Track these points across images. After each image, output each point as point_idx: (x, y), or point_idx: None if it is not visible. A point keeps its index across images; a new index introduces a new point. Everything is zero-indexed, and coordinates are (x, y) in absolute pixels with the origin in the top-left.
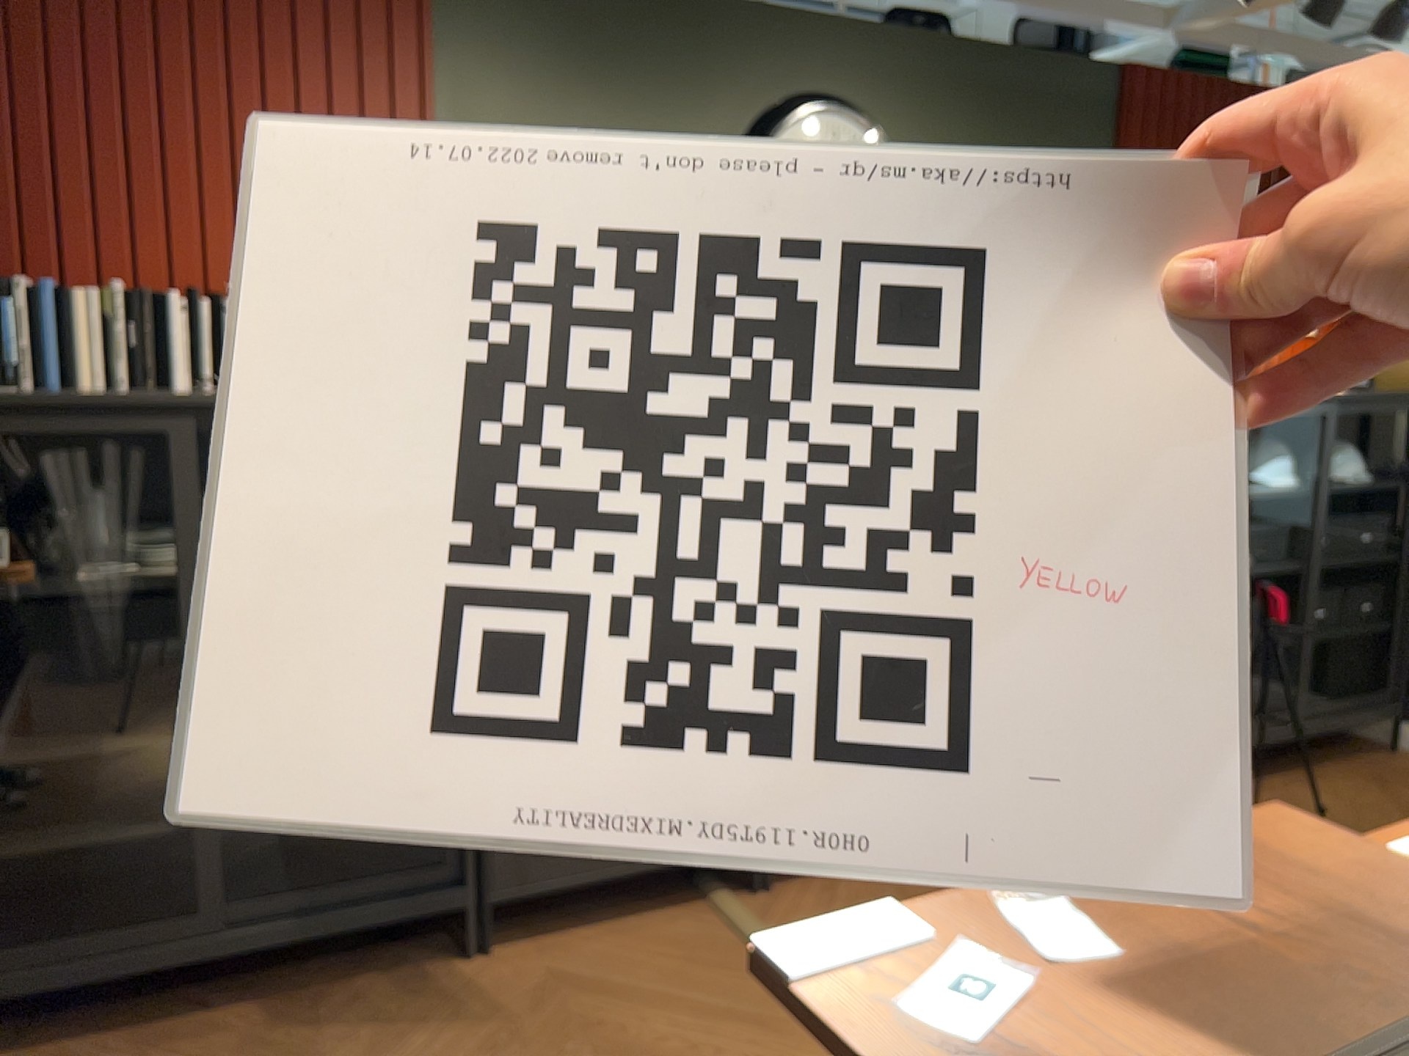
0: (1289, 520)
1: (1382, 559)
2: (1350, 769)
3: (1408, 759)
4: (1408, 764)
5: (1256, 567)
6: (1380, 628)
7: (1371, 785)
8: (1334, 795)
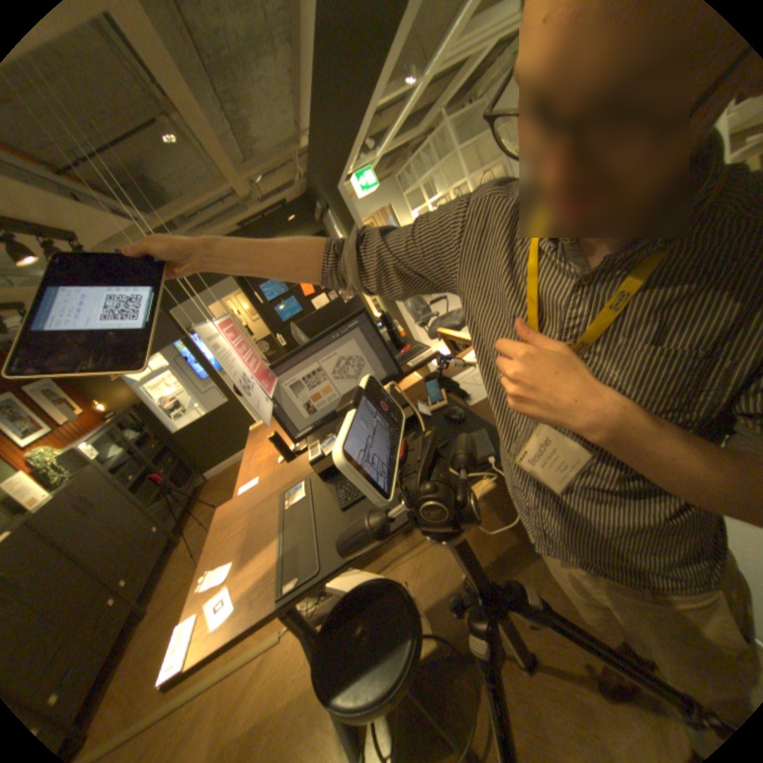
0: (130, 459)
1: (161, 448)
2: (203, 495)
3: (210, 481)
4: (211, 482)
5: (134, 477)
6: (176, 462)
7: (210, 493)
8: (206, 503)
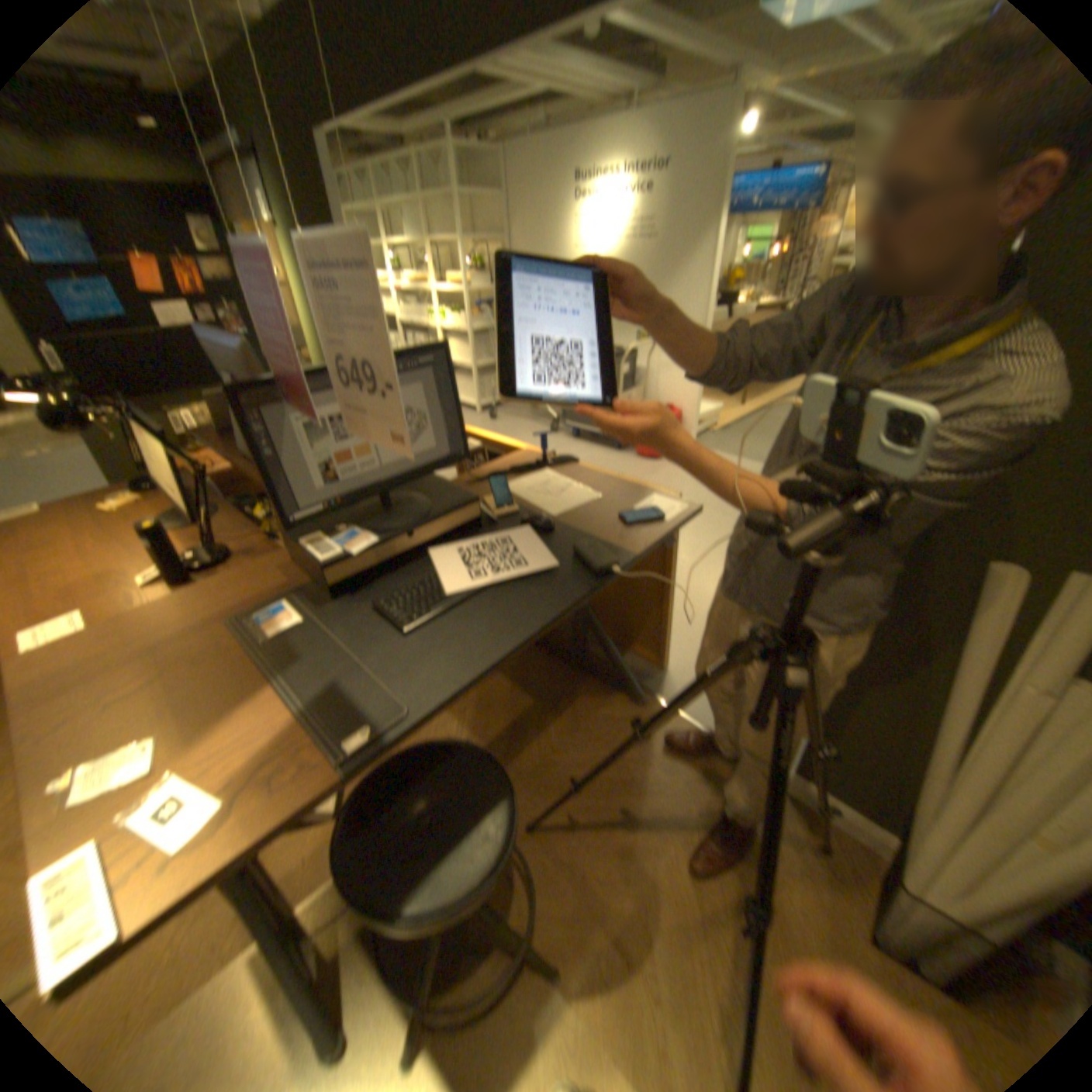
0: None
1: None
2: None
3: None
4: None
5: None
6: None
7: None
8: None
